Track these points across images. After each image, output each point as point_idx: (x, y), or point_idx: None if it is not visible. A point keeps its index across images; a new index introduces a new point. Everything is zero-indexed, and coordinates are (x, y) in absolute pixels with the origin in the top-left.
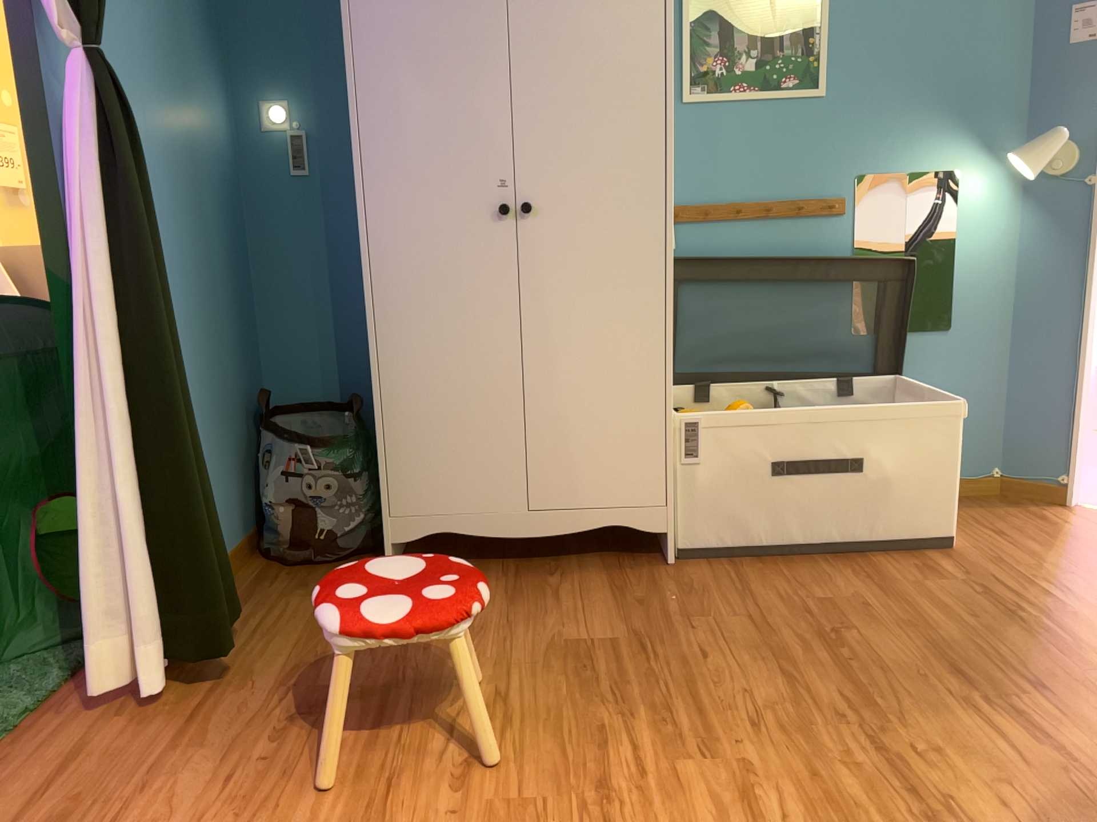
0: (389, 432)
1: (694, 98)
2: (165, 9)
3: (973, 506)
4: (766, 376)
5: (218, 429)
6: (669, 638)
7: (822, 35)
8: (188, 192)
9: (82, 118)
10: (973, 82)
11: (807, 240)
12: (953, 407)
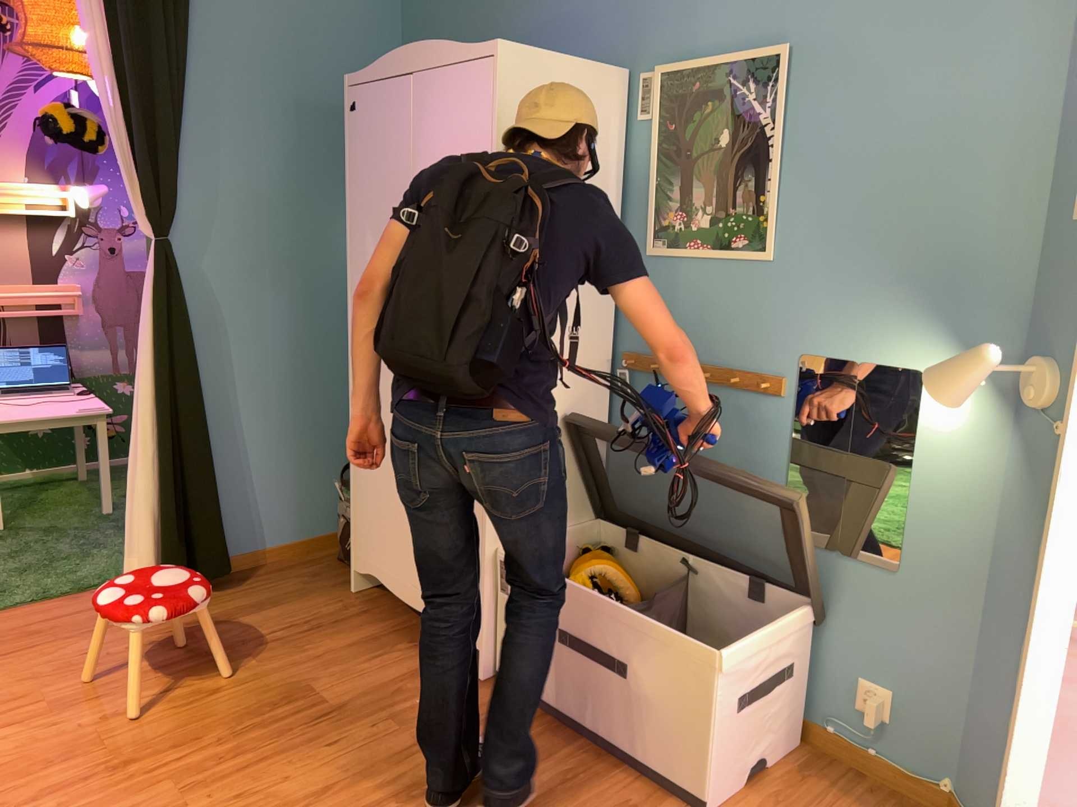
0: (354, 490)
1: (655, 250)
2: (310, 180)
3: (874, 804)
4: (672, 547)
5: (316, 454)
6: (353, 723)
7: (772, 193)
8: (312, 297)
9: (149, 274)
10: (951, 259)
11: (746, 415)
12: (710, 653)
